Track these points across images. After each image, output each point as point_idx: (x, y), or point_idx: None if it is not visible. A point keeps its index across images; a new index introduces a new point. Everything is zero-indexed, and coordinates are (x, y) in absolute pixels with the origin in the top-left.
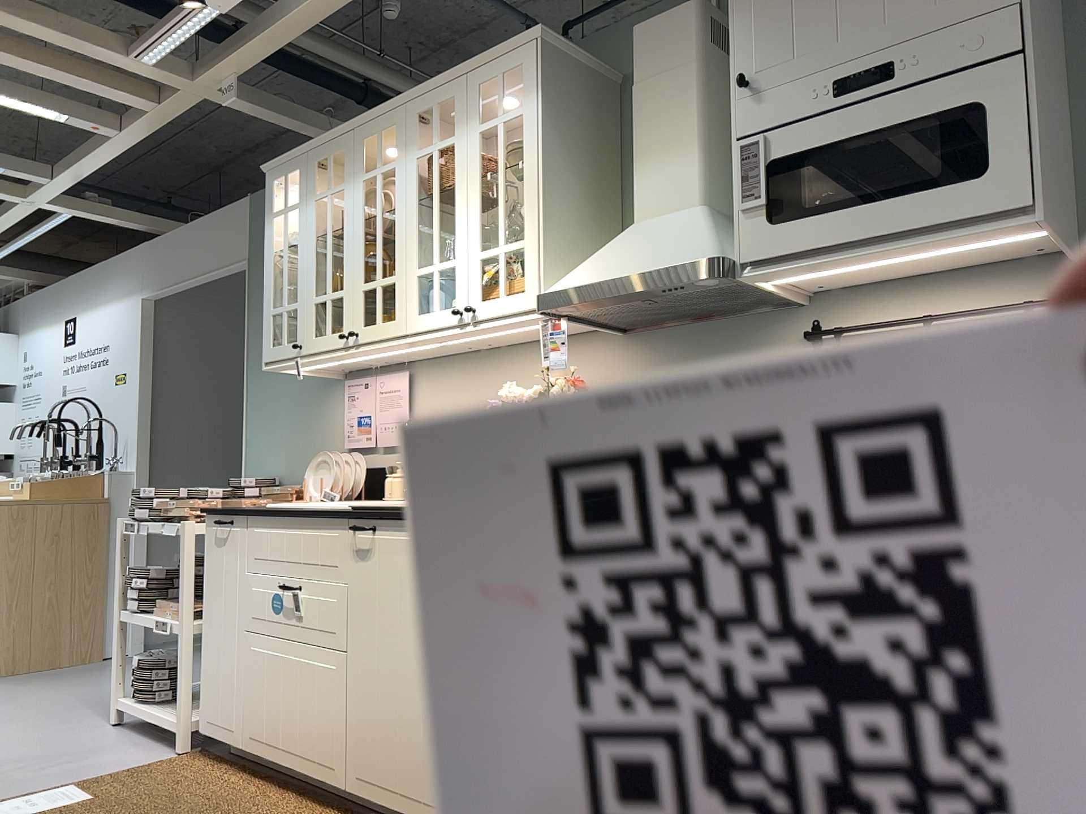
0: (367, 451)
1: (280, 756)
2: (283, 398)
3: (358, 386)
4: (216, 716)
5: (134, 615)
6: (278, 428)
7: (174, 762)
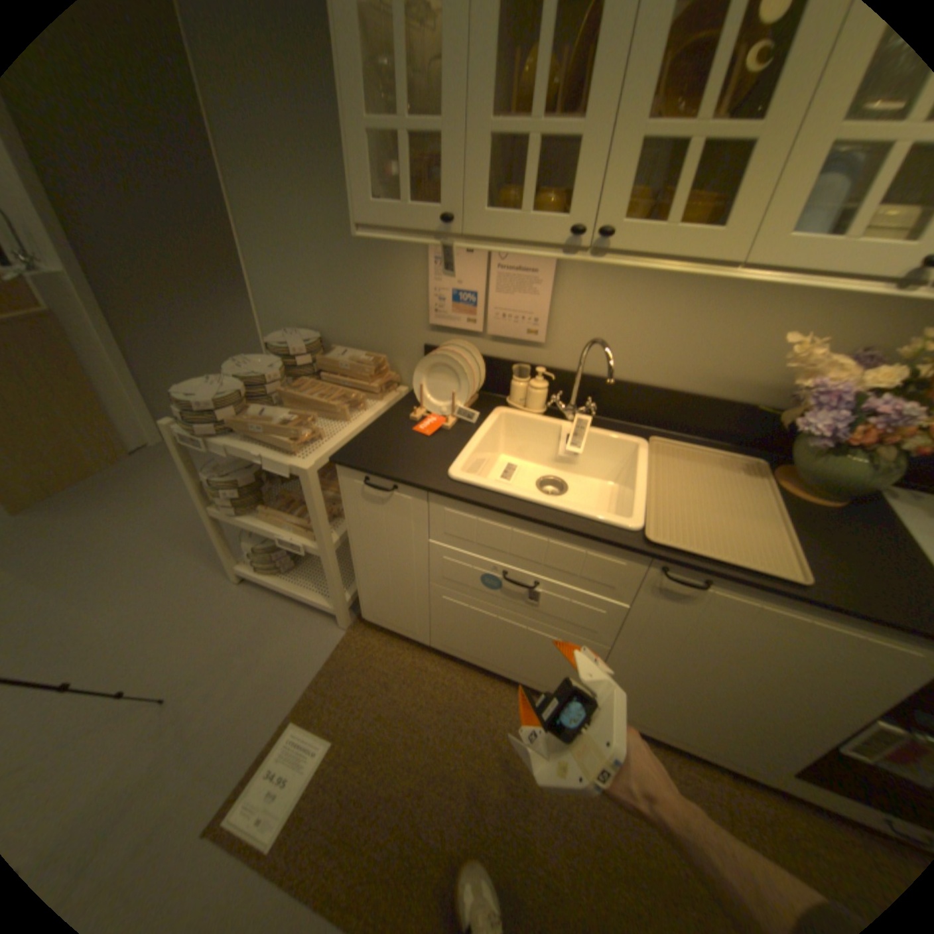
0: (466, 333)
1: (489, 667)
2: (303, 229)
3: (457, 247)
4: (389, 620)
5: (232, 520)
6: (303, 272)
7: (352, 647)
